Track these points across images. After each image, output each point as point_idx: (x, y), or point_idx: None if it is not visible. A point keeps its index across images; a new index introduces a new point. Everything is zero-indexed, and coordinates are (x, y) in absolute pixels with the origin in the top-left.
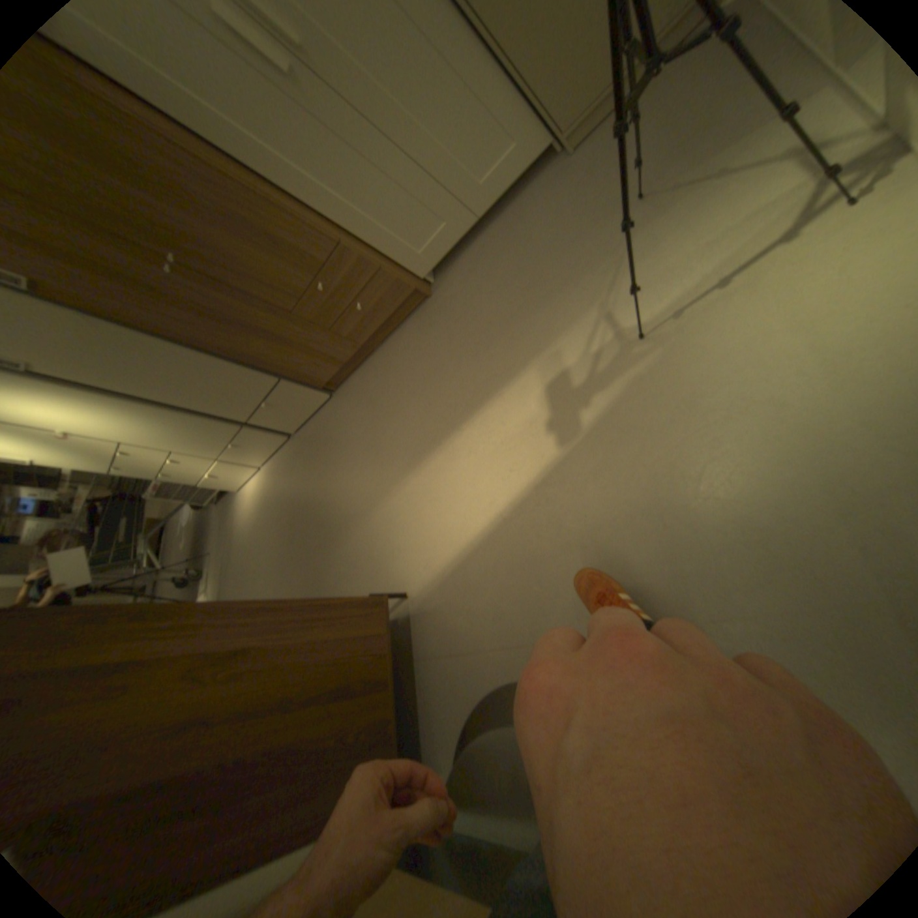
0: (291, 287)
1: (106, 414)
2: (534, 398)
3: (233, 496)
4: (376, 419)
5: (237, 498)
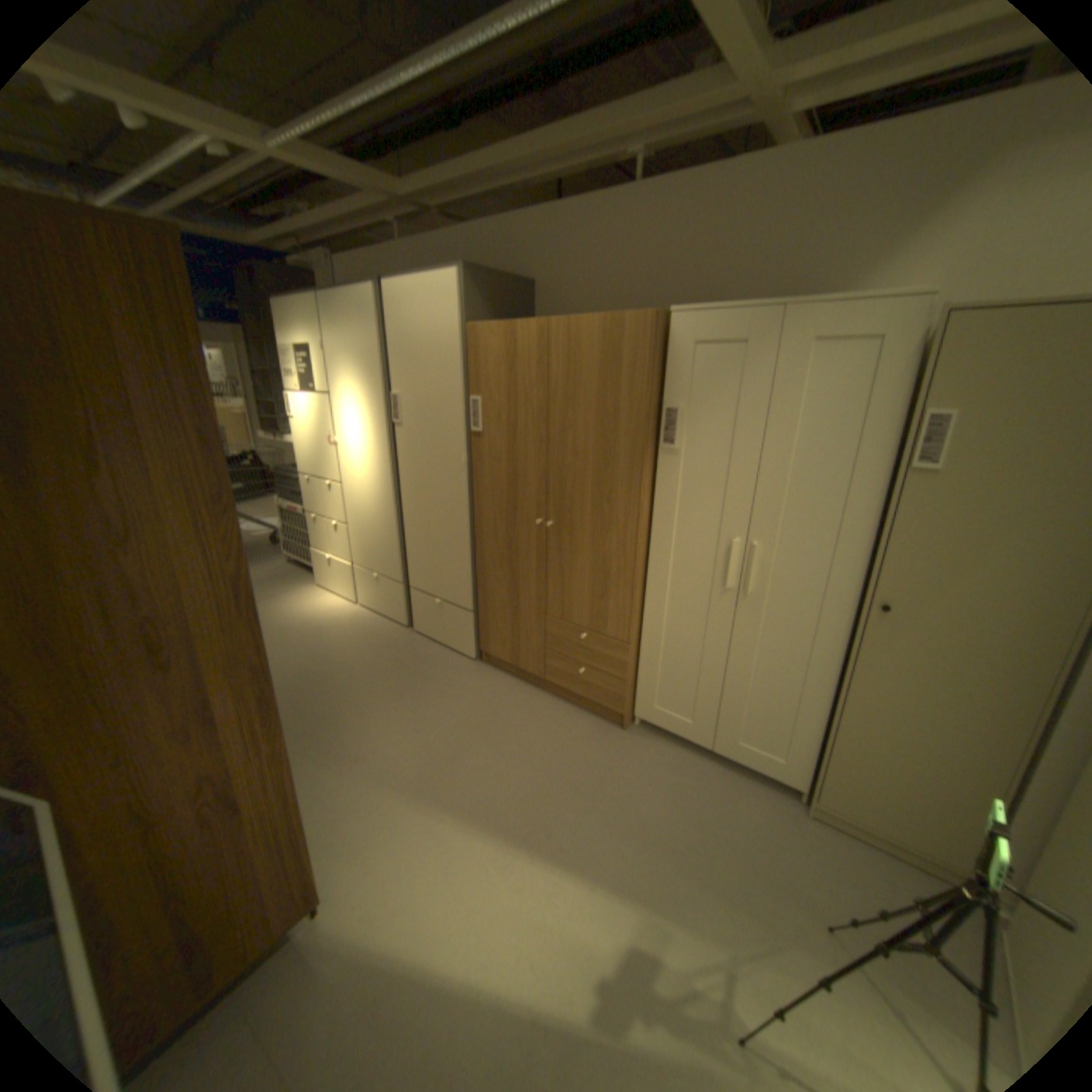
0: (570, 611)
1: (372, 475)
2: (613, 941)
3: (308, 580)
4: (483, 733)
5: (310, 587)
